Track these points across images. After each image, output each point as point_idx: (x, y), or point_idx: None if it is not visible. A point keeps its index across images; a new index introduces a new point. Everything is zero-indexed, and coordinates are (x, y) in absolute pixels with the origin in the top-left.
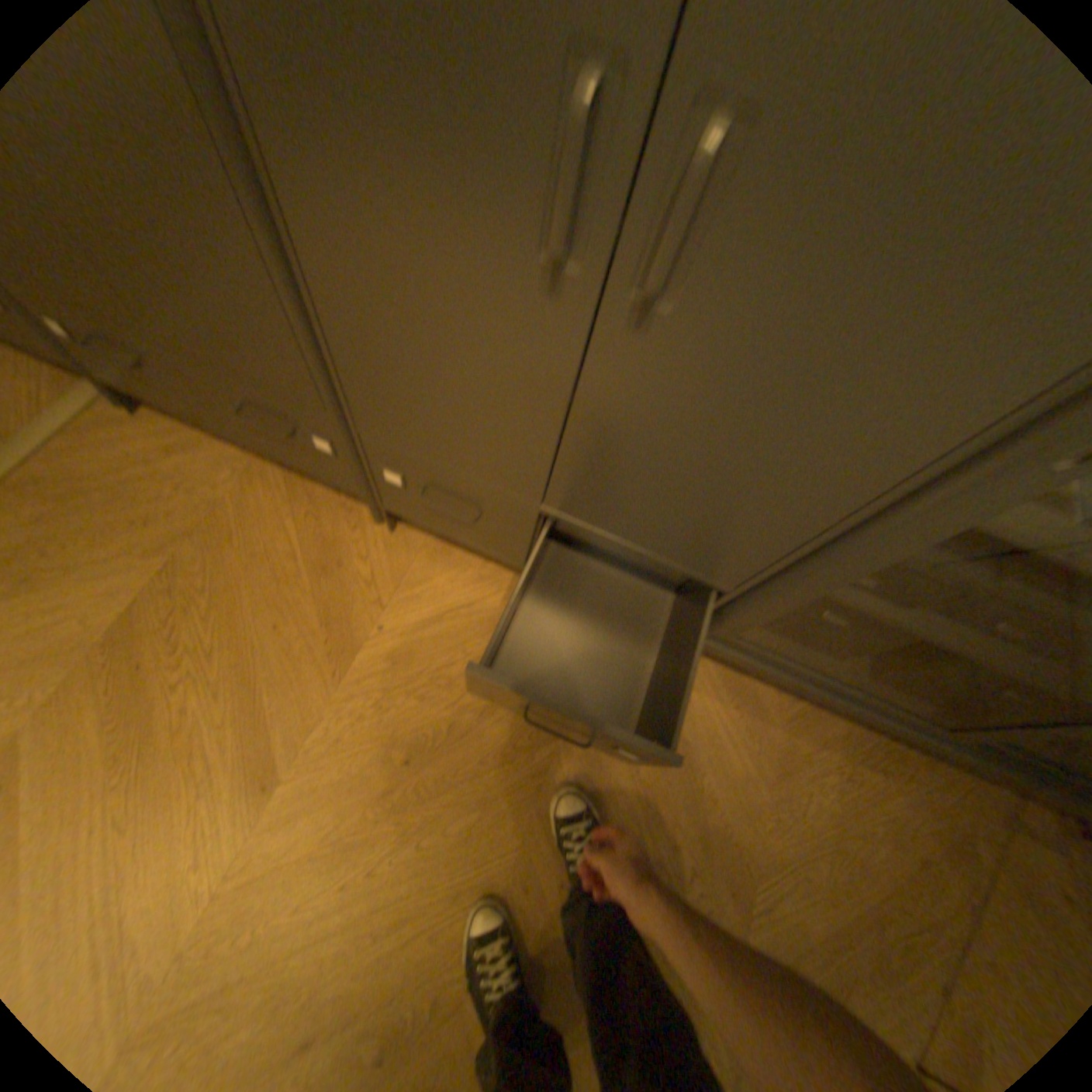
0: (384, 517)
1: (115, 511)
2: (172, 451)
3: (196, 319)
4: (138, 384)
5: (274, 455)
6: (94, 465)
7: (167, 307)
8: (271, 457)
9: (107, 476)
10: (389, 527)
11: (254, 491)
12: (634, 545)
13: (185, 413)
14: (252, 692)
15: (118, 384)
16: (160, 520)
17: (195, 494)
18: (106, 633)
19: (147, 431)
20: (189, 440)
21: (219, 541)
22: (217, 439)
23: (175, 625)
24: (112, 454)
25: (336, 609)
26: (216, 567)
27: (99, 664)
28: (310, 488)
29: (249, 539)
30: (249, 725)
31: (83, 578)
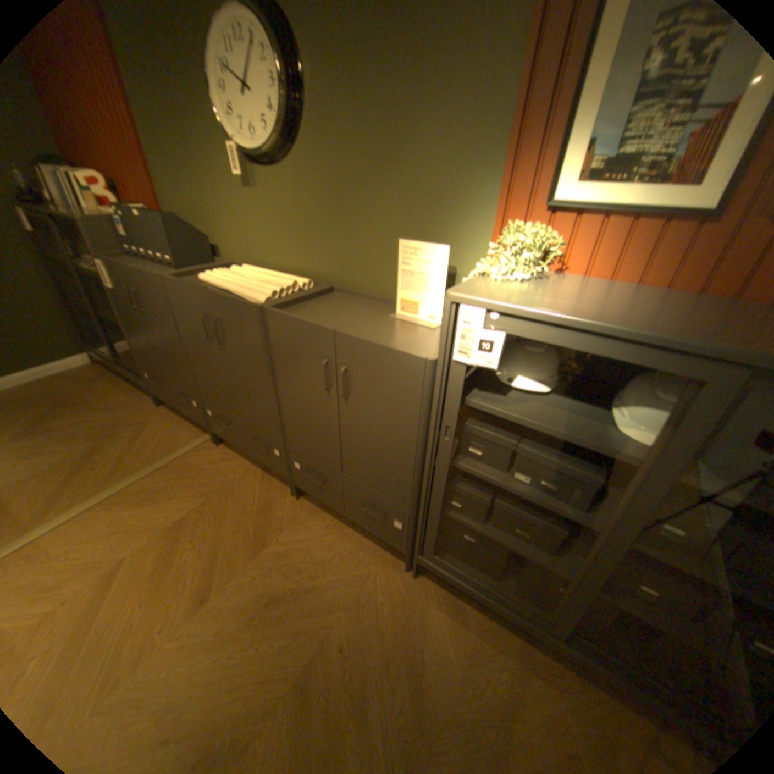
0: (294, 492)
1: (195, 480)
2: (225, 461)
3: (251, 408)
4: (225, 433)
5: (260, 461)
6: (196, 463)
7: (244, 405)
8: (259, 466)
9: (198, 467)
10: (296, 498)
11: (248, 478)
12: (373, 490)
13: (235, 444)
14: (214, 559)
15: (218, 433)
16: (209, 485)
17: (226, 477)
18: (172, 525)
19: (219, 453)
20: (232, 457)
21: (227, 496)
22: (242, 458)
23: (197, 526)
24: (204, 460)
25: (261, 529)
26: (222, 505)
27: (164, 537)
28: (270, 479)
29: (239, 496)
30: (207, 573)
31: (174, 503)
